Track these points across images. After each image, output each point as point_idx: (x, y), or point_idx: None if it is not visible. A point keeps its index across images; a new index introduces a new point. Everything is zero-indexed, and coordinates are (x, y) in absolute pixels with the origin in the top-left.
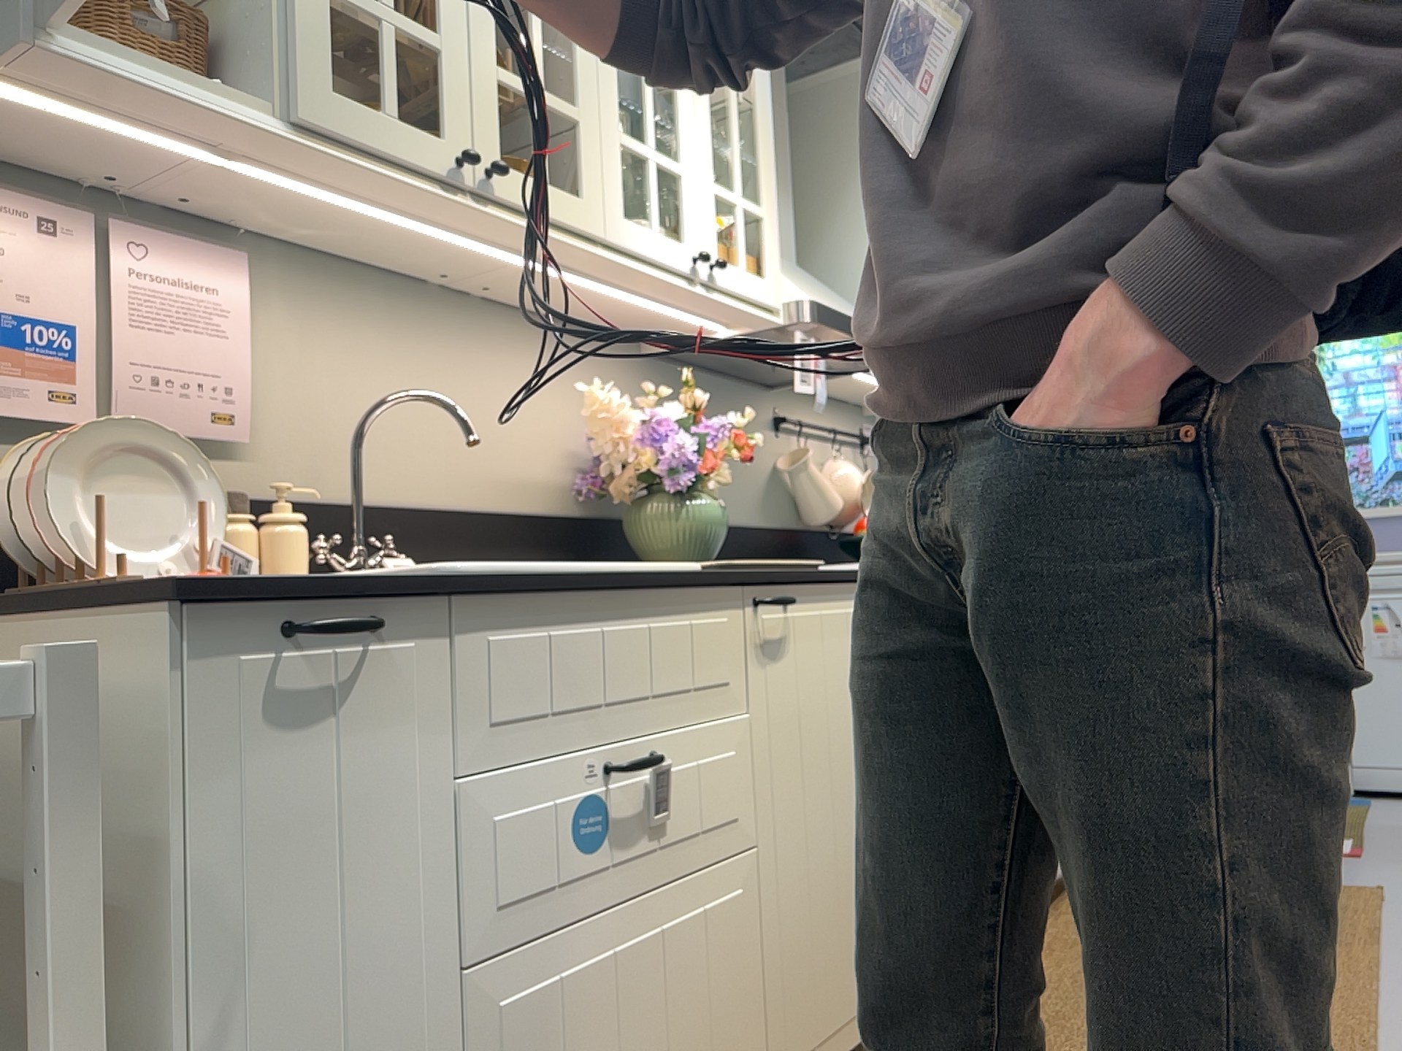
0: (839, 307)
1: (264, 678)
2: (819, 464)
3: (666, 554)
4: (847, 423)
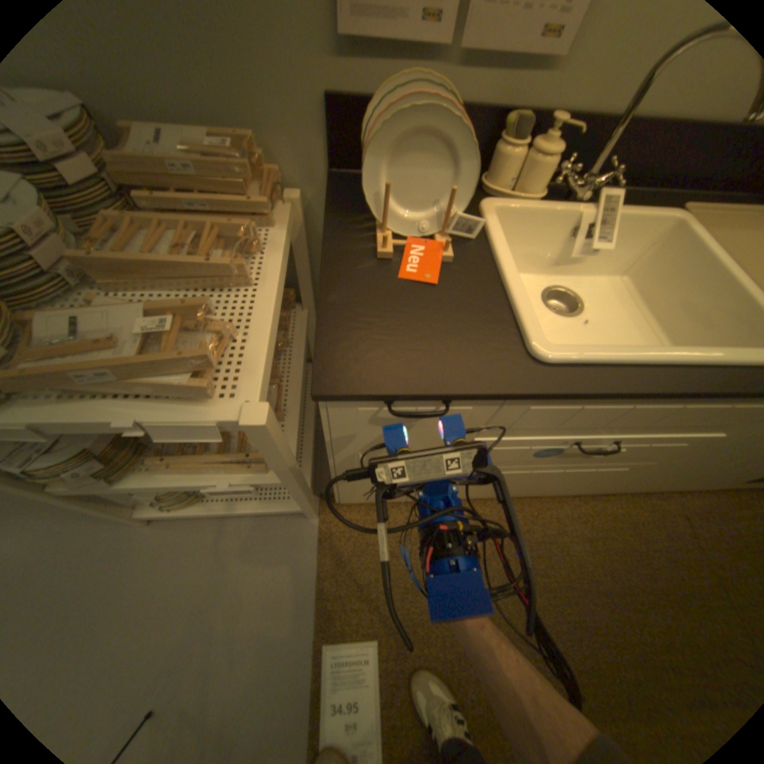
0: None
1: (377, 416)
2: None
3: None
4: None
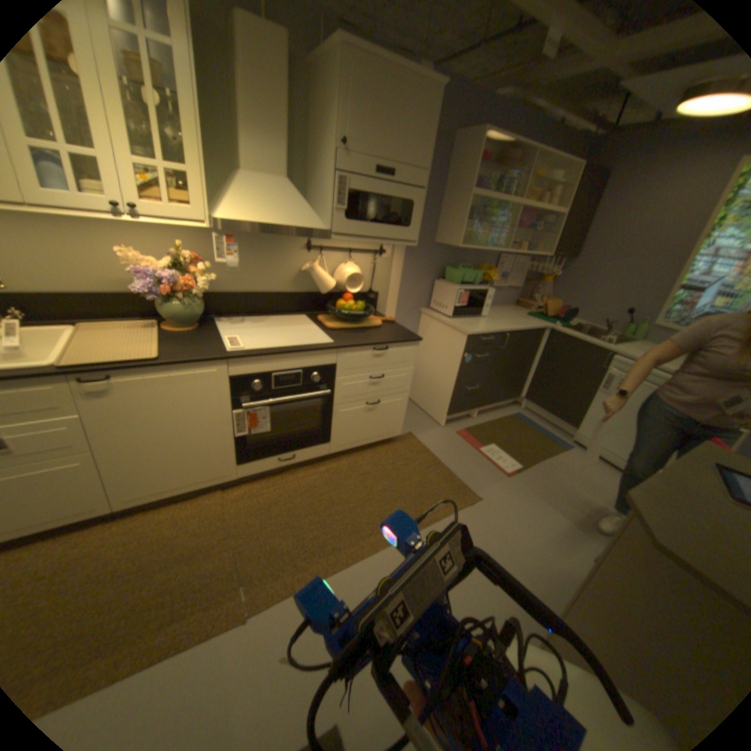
0: (265, 214)
1: None
2: (322, 269)
3: (165, 320)
4: (366, 244)
